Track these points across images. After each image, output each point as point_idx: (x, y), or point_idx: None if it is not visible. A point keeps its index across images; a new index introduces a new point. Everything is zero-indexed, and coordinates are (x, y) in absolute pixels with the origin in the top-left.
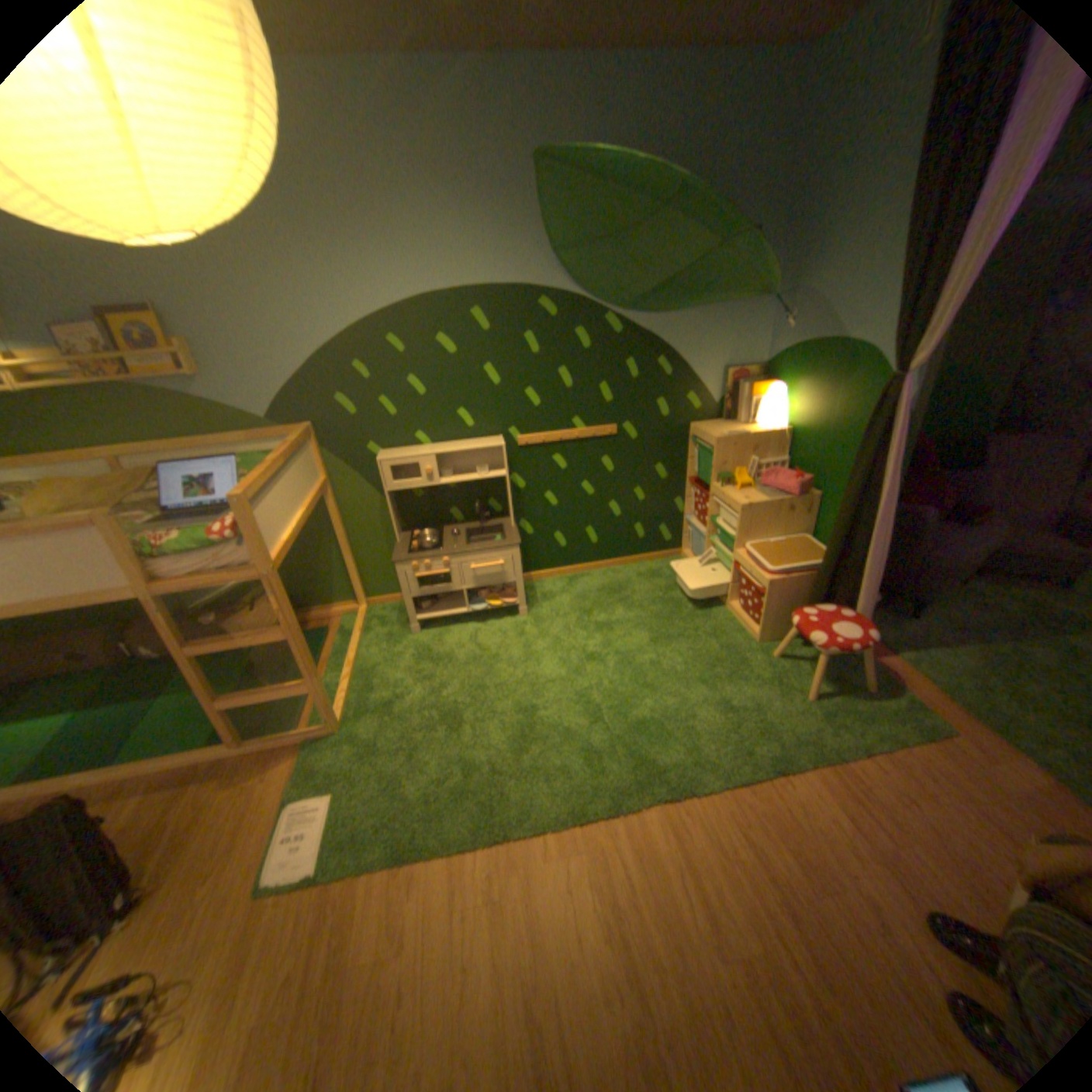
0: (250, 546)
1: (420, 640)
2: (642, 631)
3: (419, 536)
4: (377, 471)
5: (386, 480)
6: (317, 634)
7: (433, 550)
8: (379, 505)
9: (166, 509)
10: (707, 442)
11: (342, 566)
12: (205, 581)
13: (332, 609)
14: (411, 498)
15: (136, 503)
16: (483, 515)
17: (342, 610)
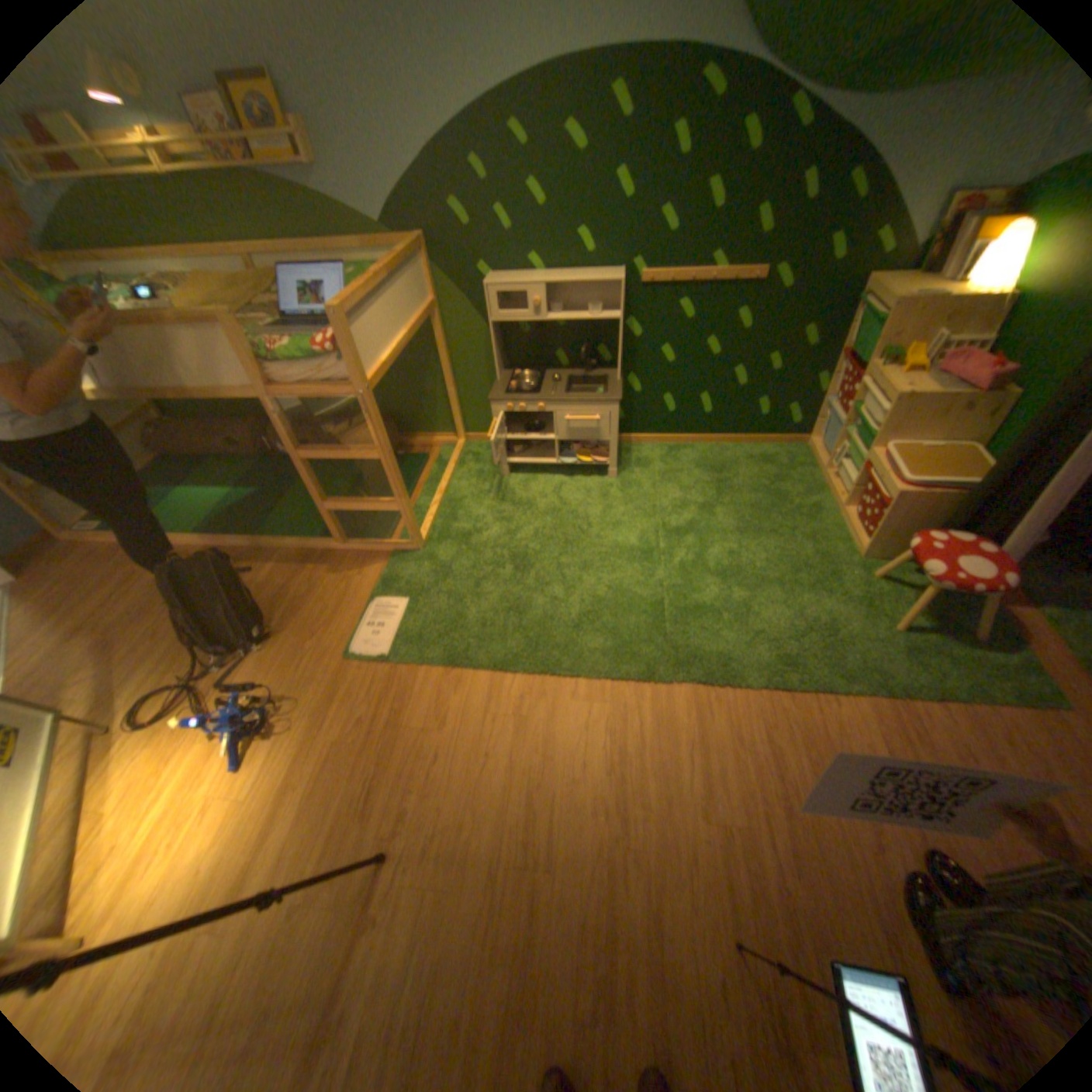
0: (346, 363)
1: (507, 483)
2: (732, 519)
3: (518, 376)
4: (484, 297)
5: (490, 308)
6: (418, 459)
7: (530, 394)
8: (483, 337)
9: (283, 315)
10: (885, 302)
11: (445, 397)
12: (309, 392)
13: (434, 438)
14: (516, 333)
15: (261, 305)
16: (589, 362)
17: (443, 441)
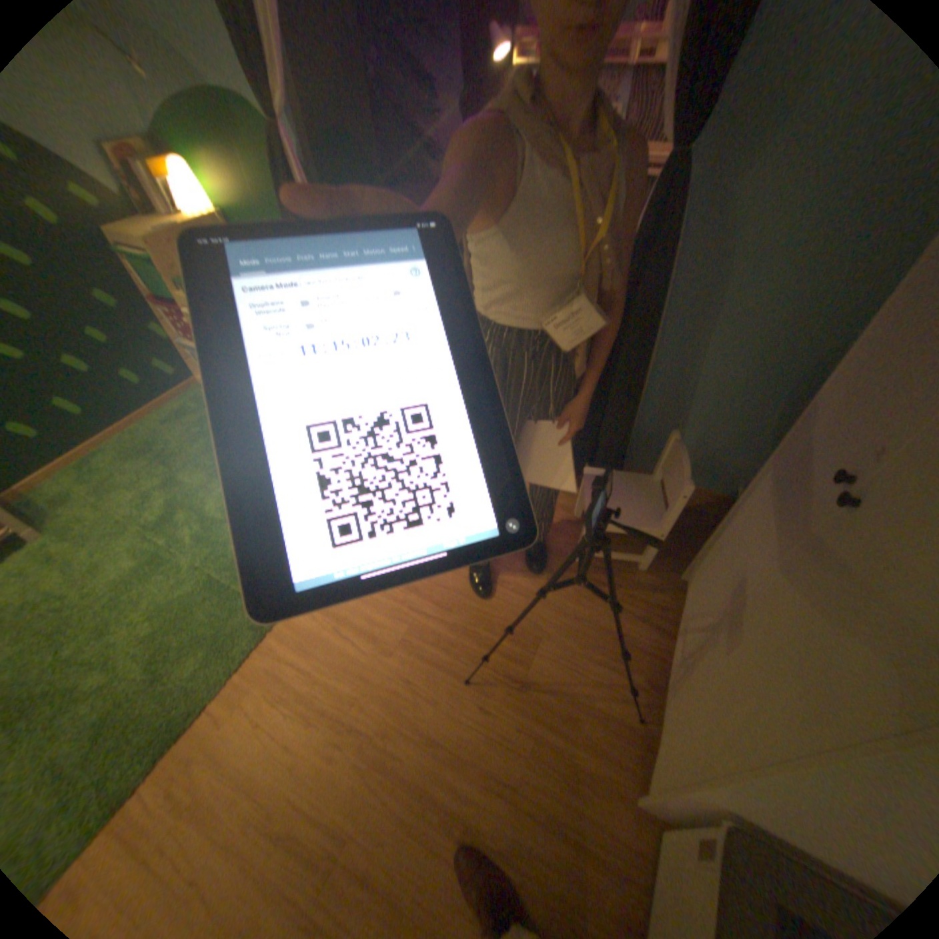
0: None
1: None
2: (198, 473)
3: None
4: None
5: None
6: None
7: None
8: None
9: None
10: (135, 246)
11: None
12: None
13: None
14: None
15: None
16: None
17: None
